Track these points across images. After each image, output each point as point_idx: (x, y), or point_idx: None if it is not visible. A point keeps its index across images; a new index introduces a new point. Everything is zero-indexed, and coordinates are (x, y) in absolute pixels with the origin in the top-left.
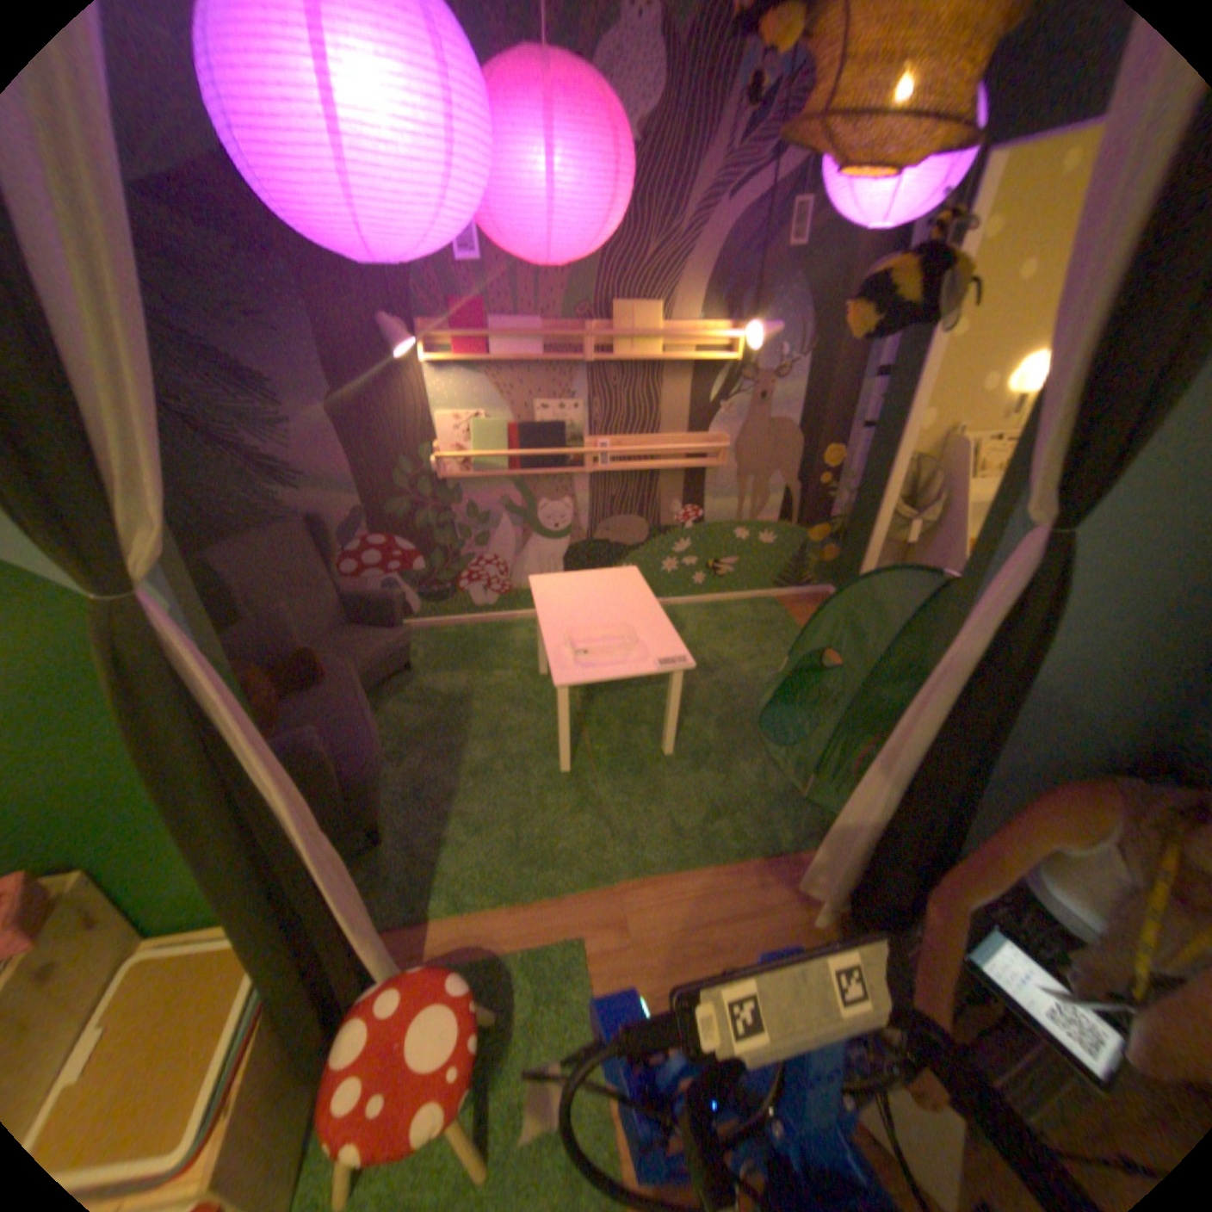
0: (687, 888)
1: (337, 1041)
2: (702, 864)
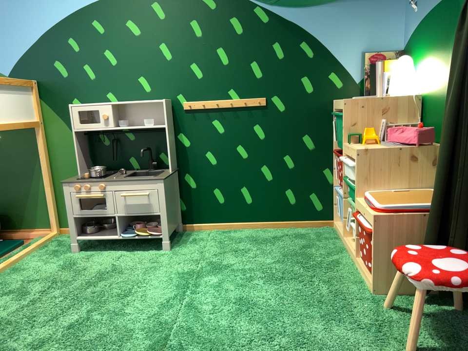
0: None
1: (434, 245)
2: None
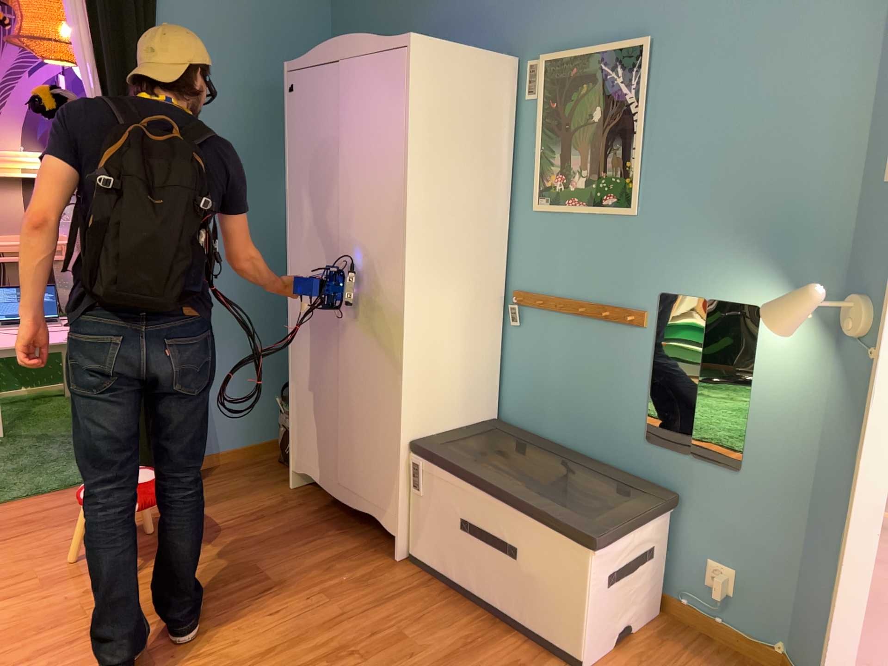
0: (9, 505)
1: None
2: (26, 492)
